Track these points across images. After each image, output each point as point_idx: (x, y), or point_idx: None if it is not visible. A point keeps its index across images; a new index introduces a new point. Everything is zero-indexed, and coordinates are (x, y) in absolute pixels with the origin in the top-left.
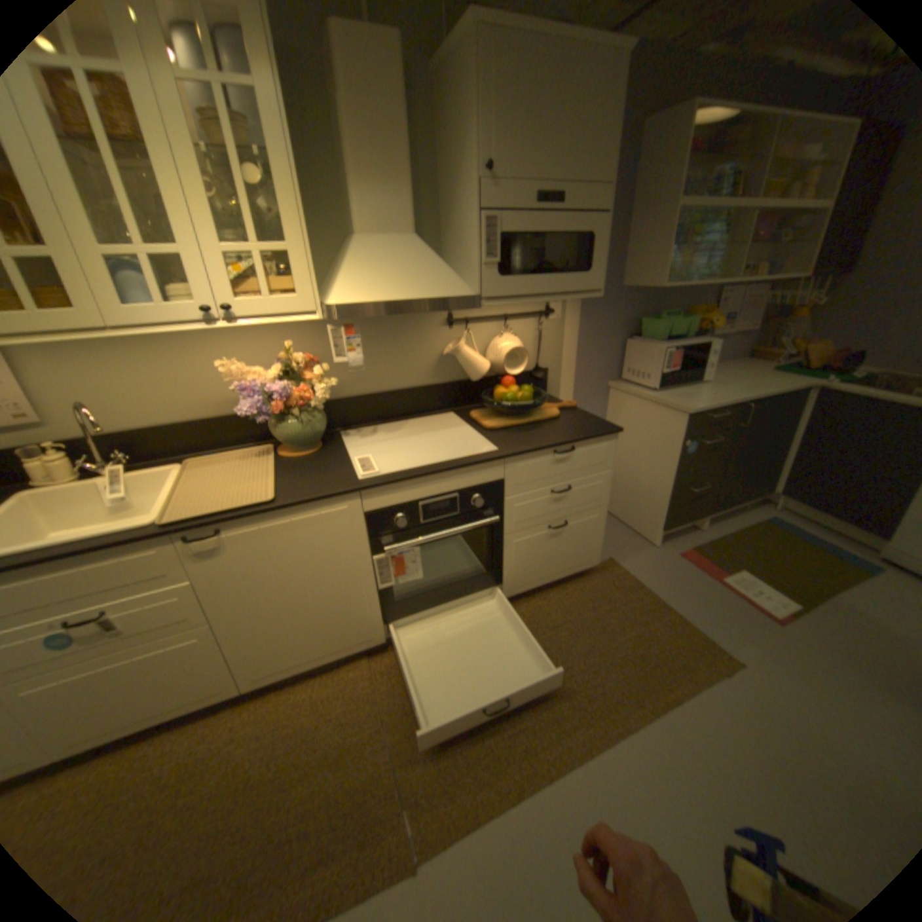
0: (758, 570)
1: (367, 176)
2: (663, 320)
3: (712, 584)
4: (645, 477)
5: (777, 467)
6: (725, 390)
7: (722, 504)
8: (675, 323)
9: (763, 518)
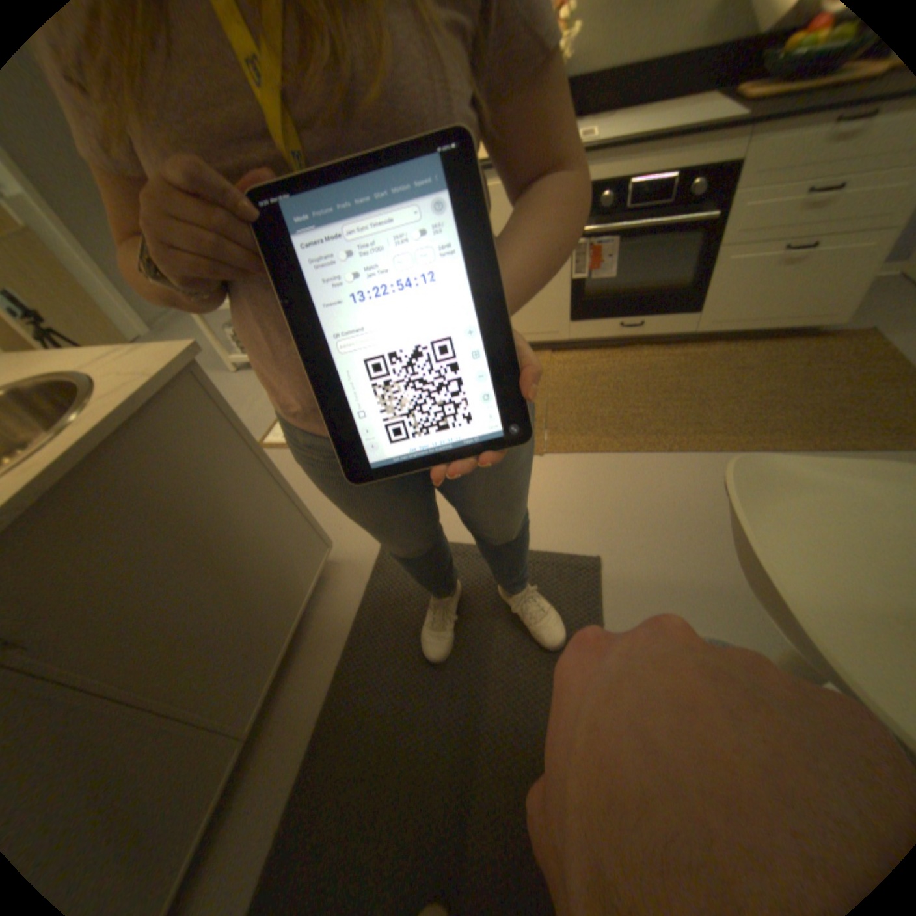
0: None
1: None
2: None
3: None
4: None
5: None
6: None
7: None
8: None
9: None
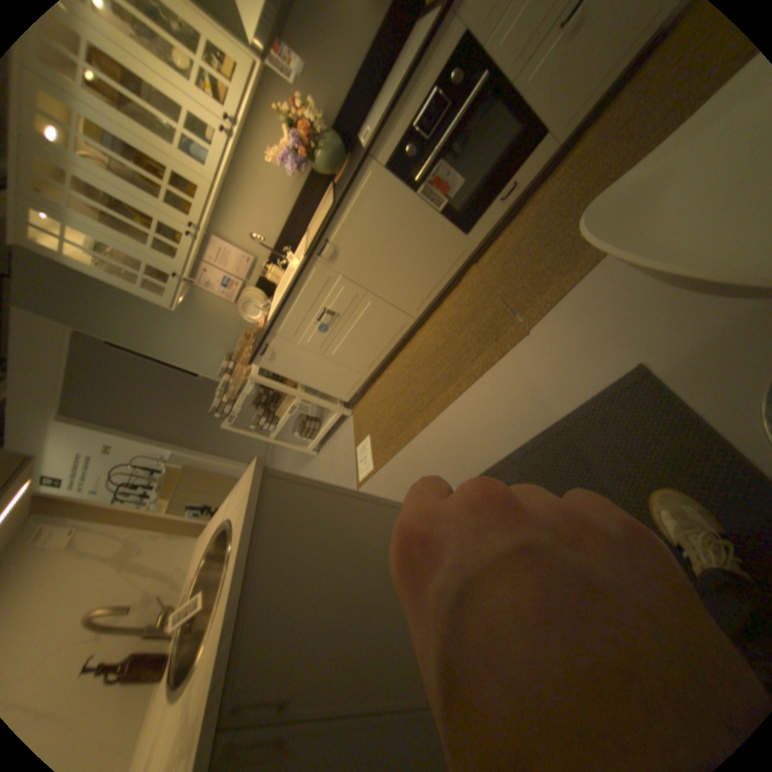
0: None
1: None
2: None
3: None
4: None
5: None
6: None
7: None
8: None
9: None
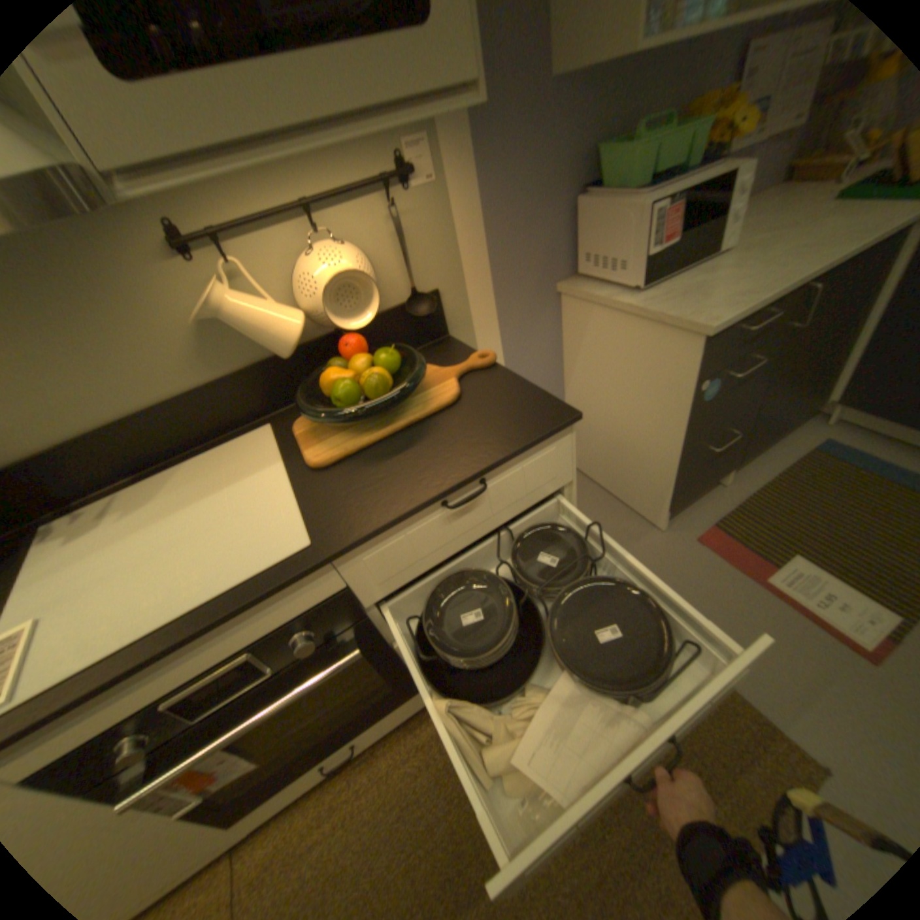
0: (817, 548)
1: None
2: (639, 141)
3: (750, 589)
4: (633, 435)
5: (836, 368)
6: (762, 262)
7: (754, 446)
8: (663, 142)
9: (809, 443)
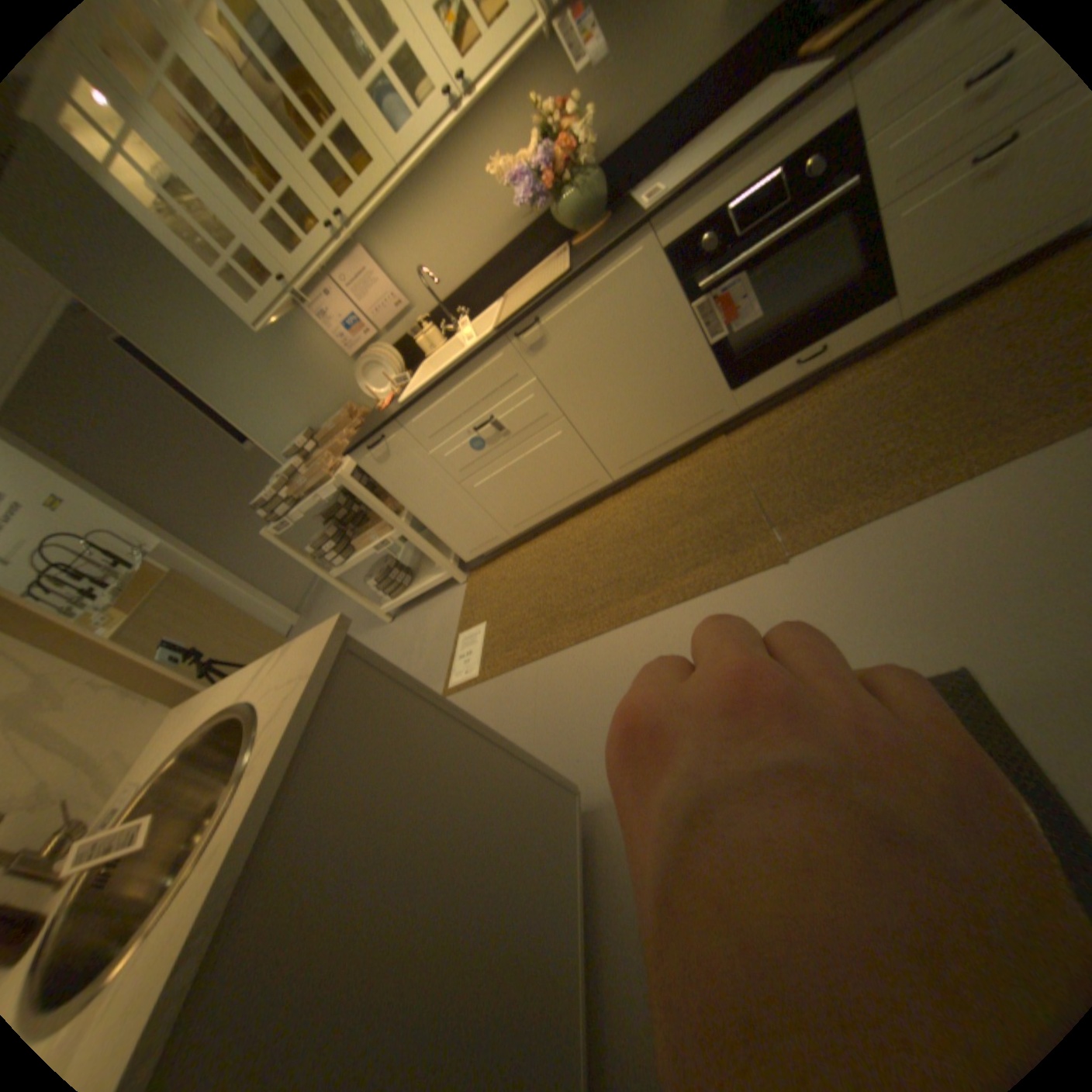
0: None
1: None
2: None
3: None
4: None
5: None
6: None
7: None
8: None
9: None
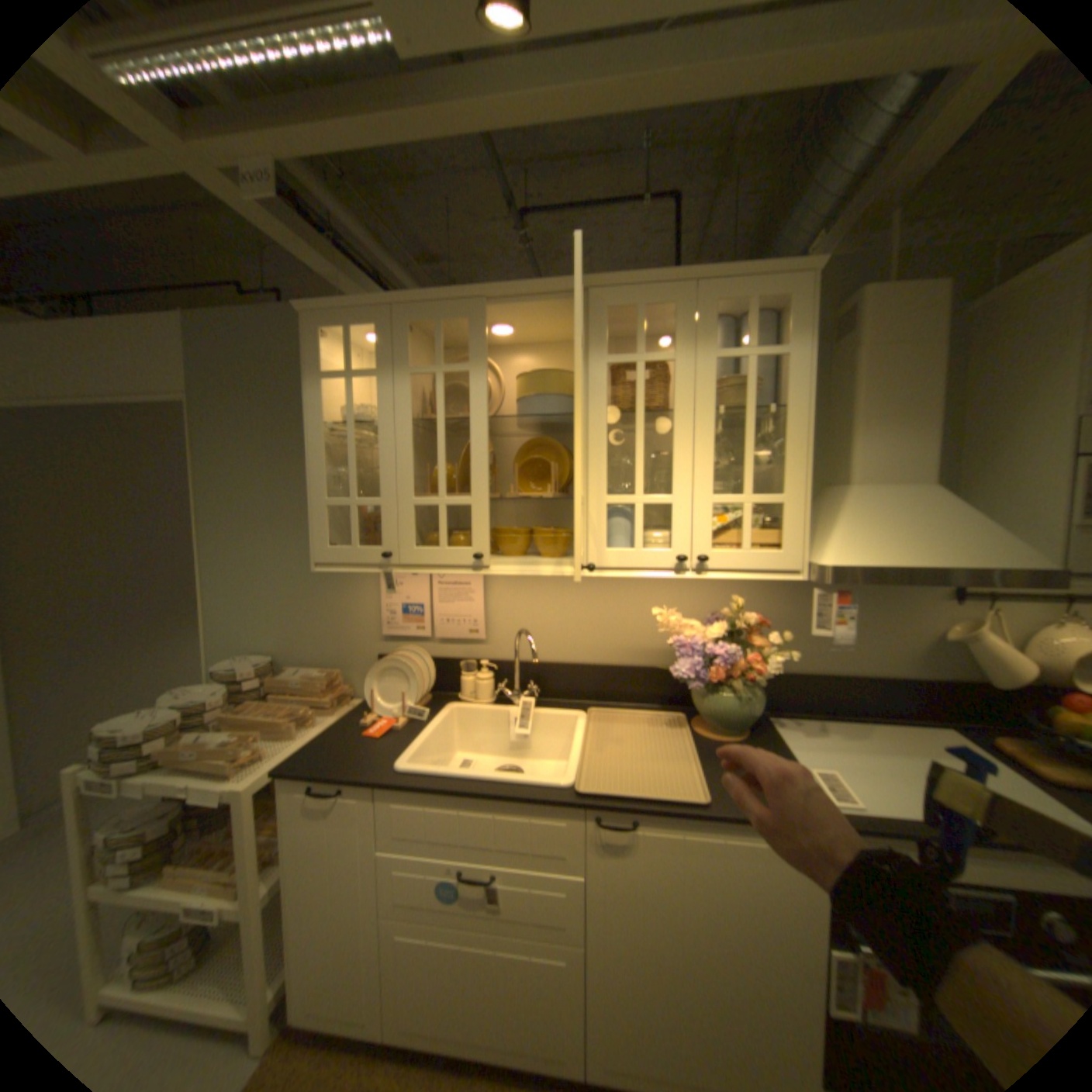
0: None
1: (881, 423)
2: None
3: None
4: None
5: None
6: None
7: None
8: None
9: None
